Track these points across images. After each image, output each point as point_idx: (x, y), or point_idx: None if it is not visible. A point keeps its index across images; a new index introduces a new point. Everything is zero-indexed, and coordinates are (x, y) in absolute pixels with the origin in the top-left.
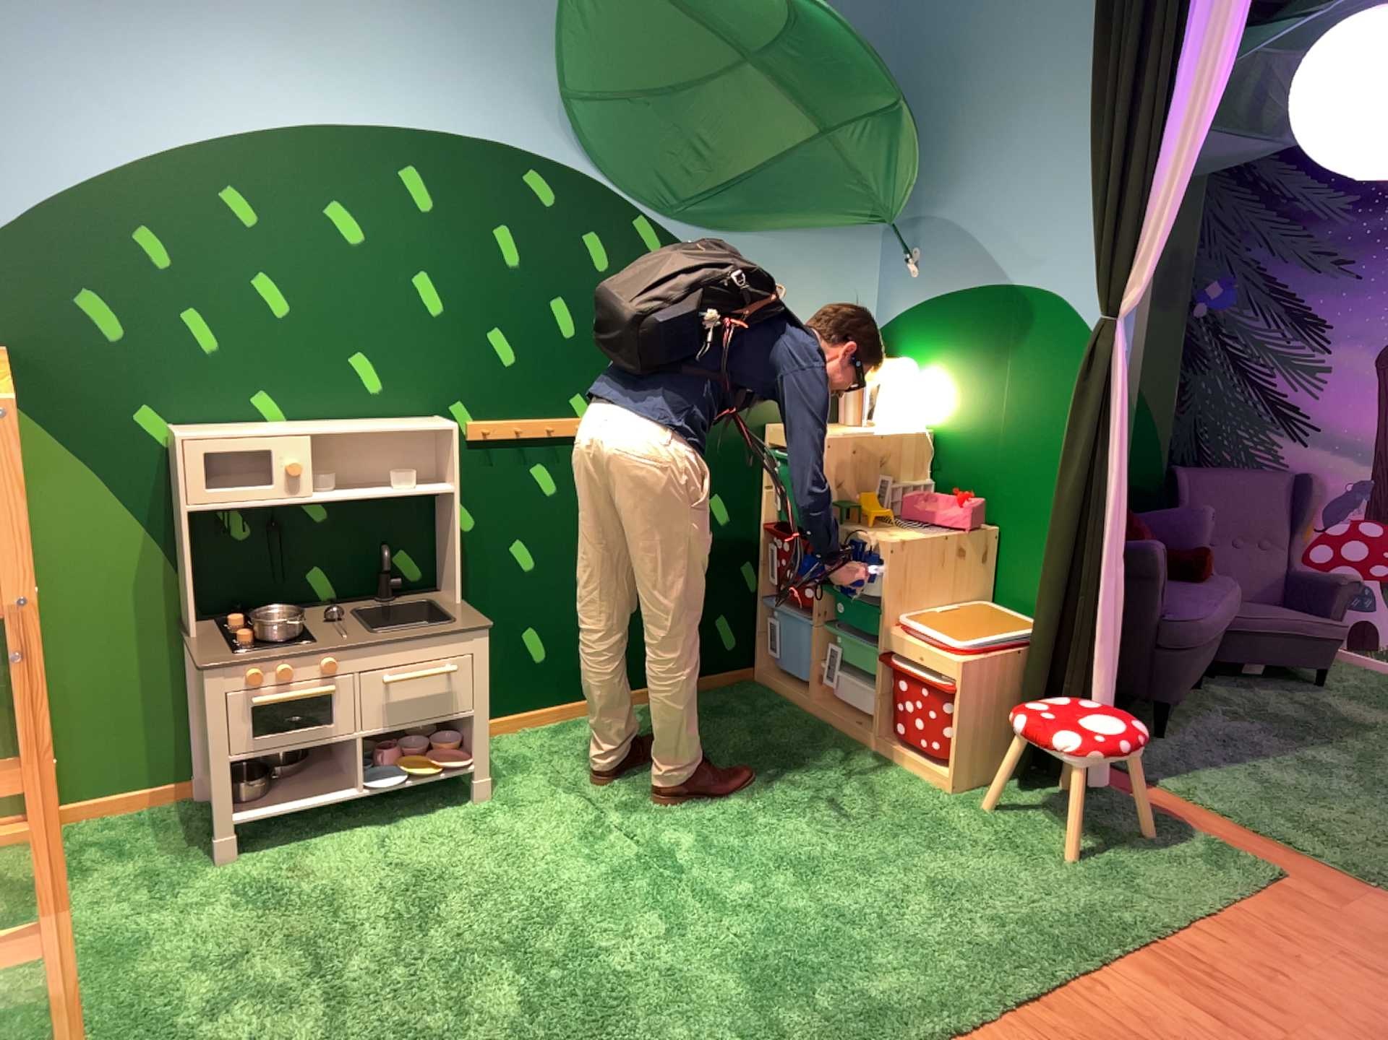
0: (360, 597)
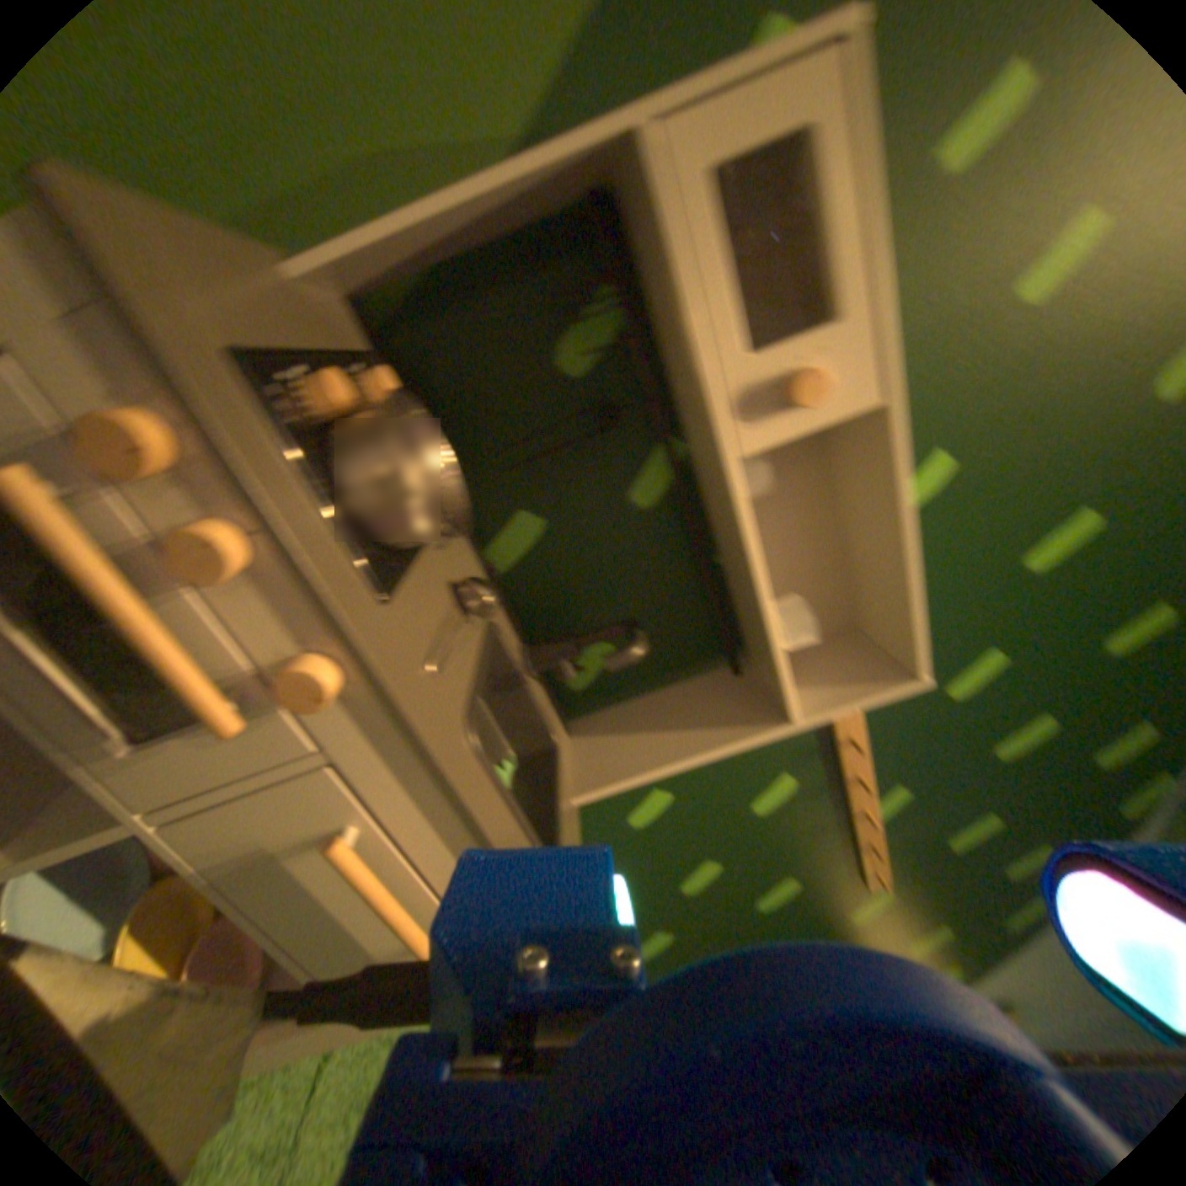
0: (511, 602)
